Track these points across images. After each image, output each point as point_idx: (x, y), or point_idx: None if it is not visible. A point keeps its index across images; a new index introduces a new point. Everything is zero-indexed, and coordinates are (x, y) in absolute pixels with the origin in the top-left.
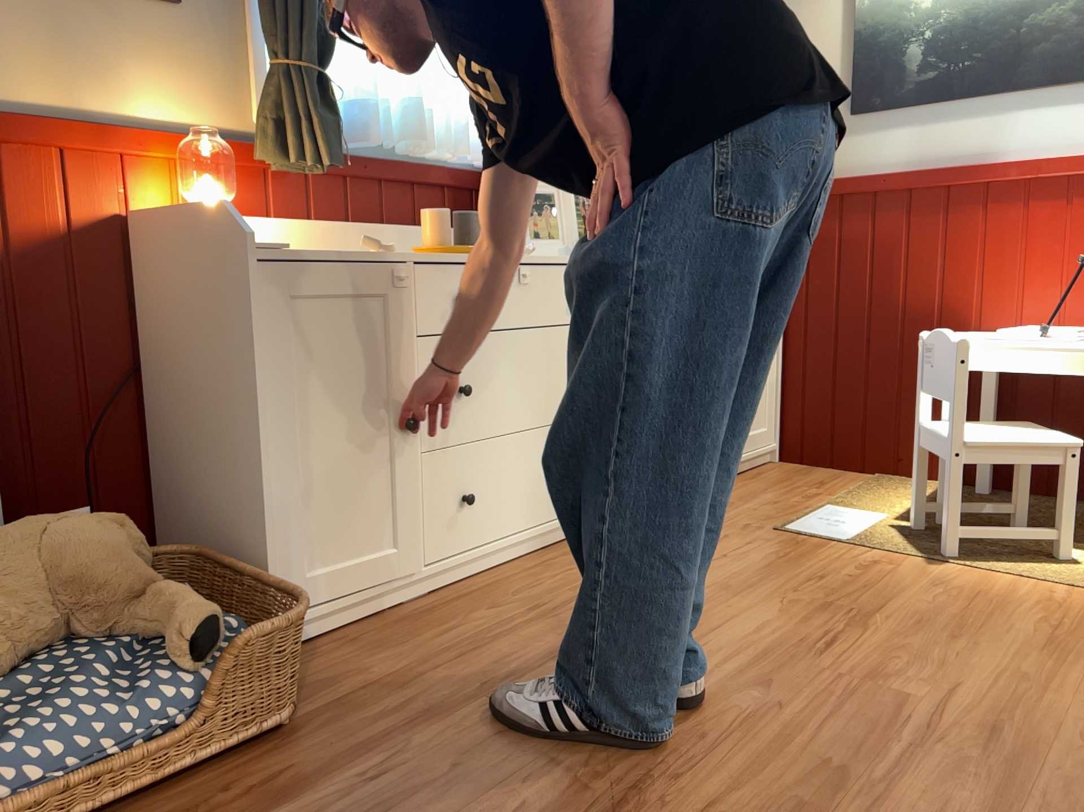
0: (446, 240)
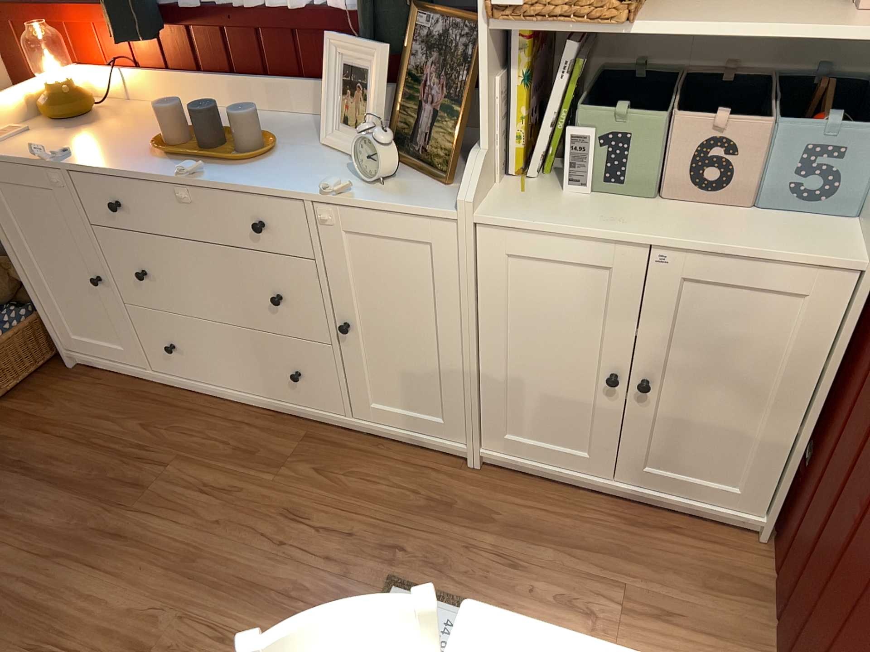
0: (171, 135)
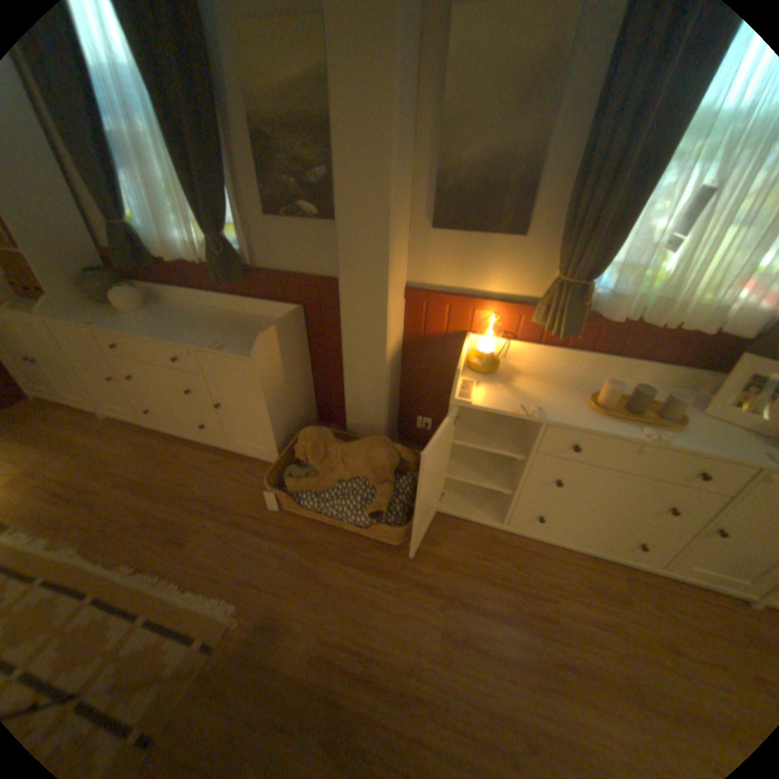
0: (612, 404)
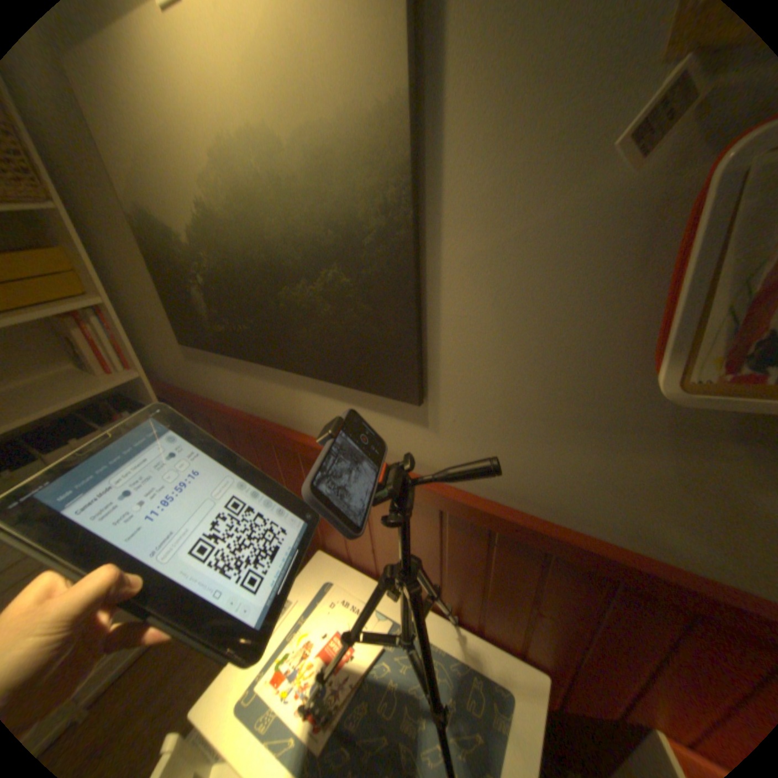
0: None
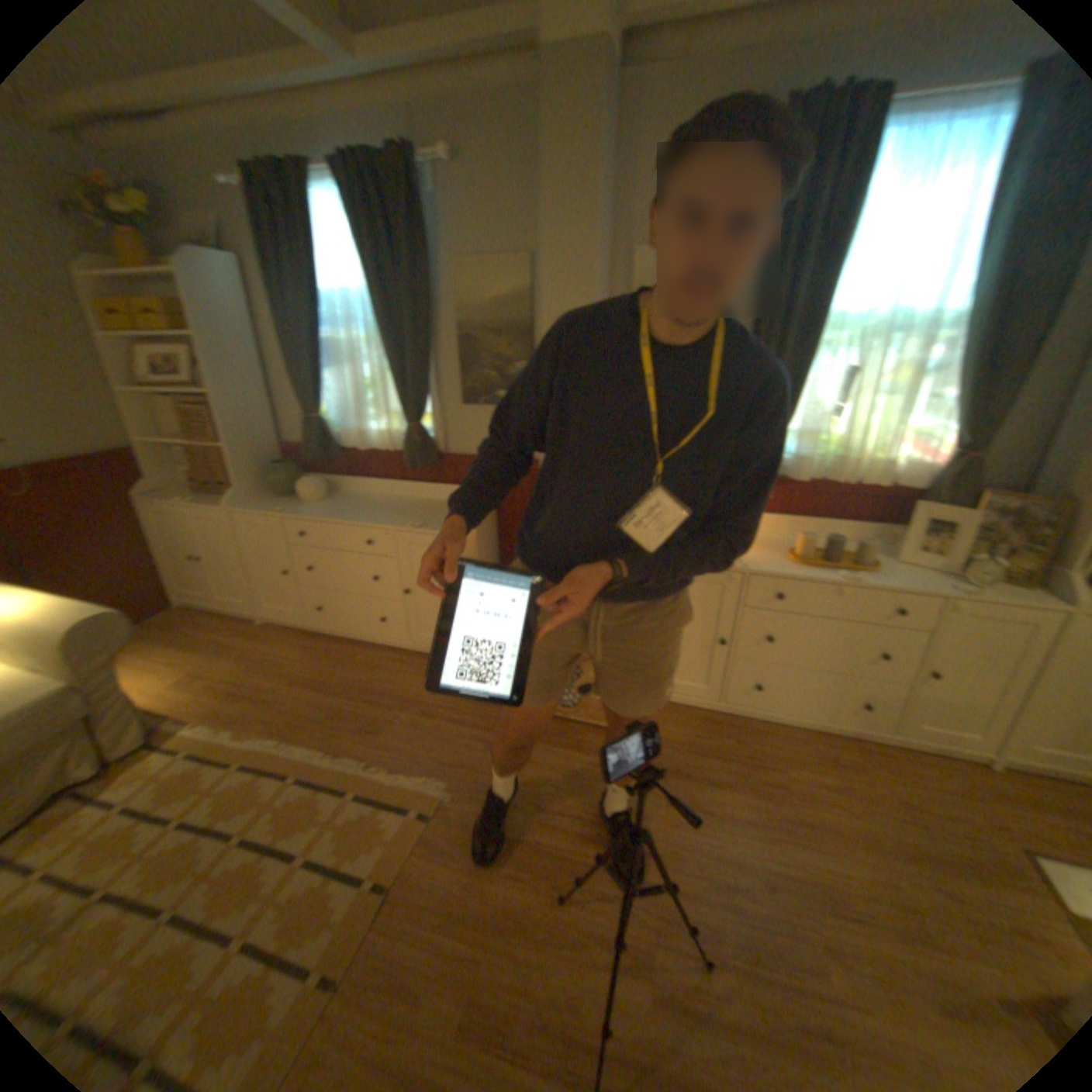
0: (807, 555)
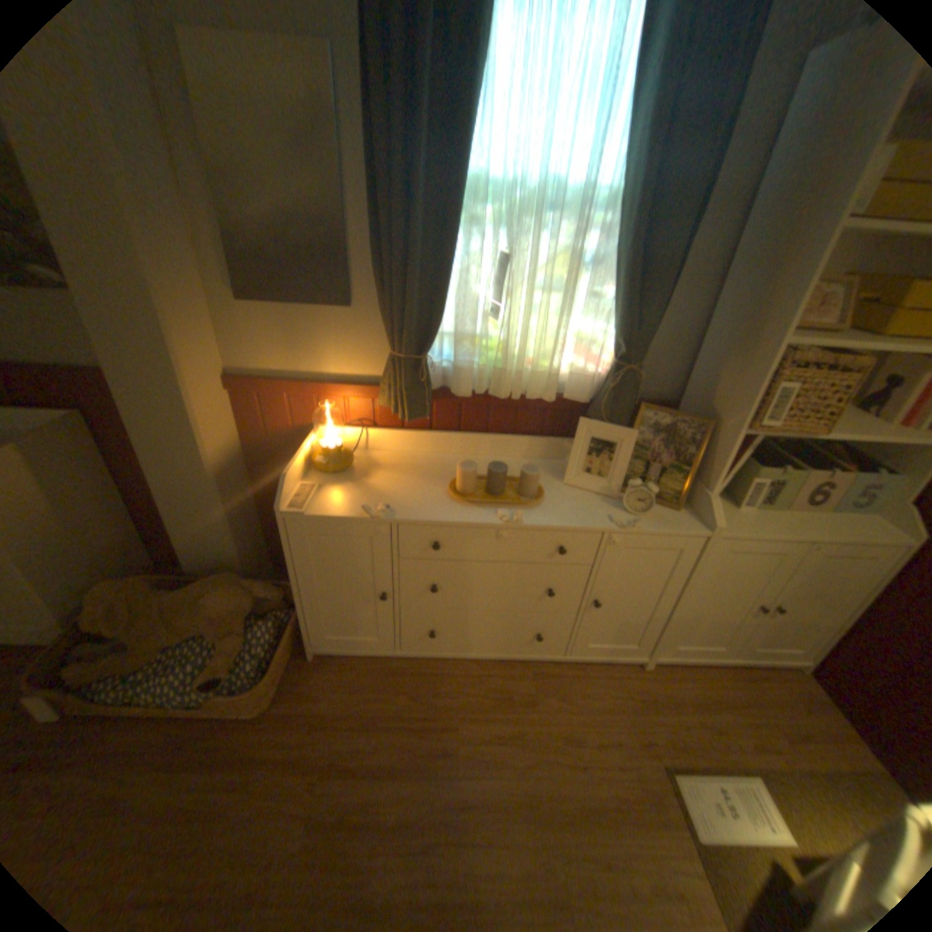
0: (468, 488)
